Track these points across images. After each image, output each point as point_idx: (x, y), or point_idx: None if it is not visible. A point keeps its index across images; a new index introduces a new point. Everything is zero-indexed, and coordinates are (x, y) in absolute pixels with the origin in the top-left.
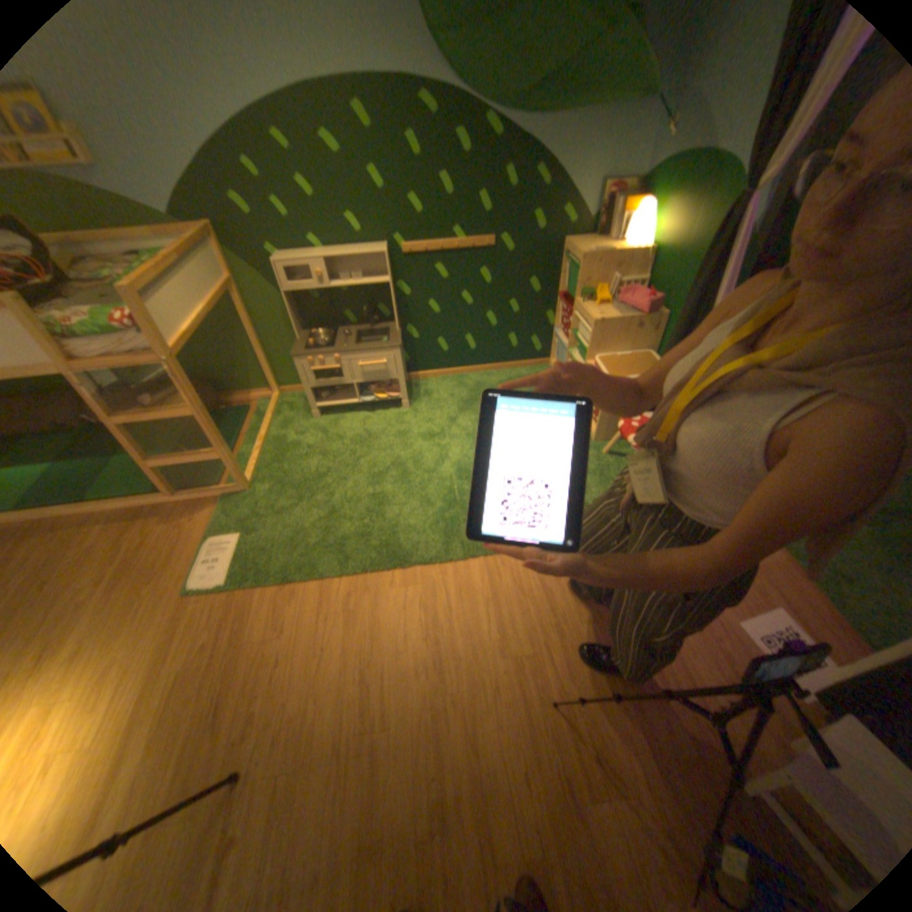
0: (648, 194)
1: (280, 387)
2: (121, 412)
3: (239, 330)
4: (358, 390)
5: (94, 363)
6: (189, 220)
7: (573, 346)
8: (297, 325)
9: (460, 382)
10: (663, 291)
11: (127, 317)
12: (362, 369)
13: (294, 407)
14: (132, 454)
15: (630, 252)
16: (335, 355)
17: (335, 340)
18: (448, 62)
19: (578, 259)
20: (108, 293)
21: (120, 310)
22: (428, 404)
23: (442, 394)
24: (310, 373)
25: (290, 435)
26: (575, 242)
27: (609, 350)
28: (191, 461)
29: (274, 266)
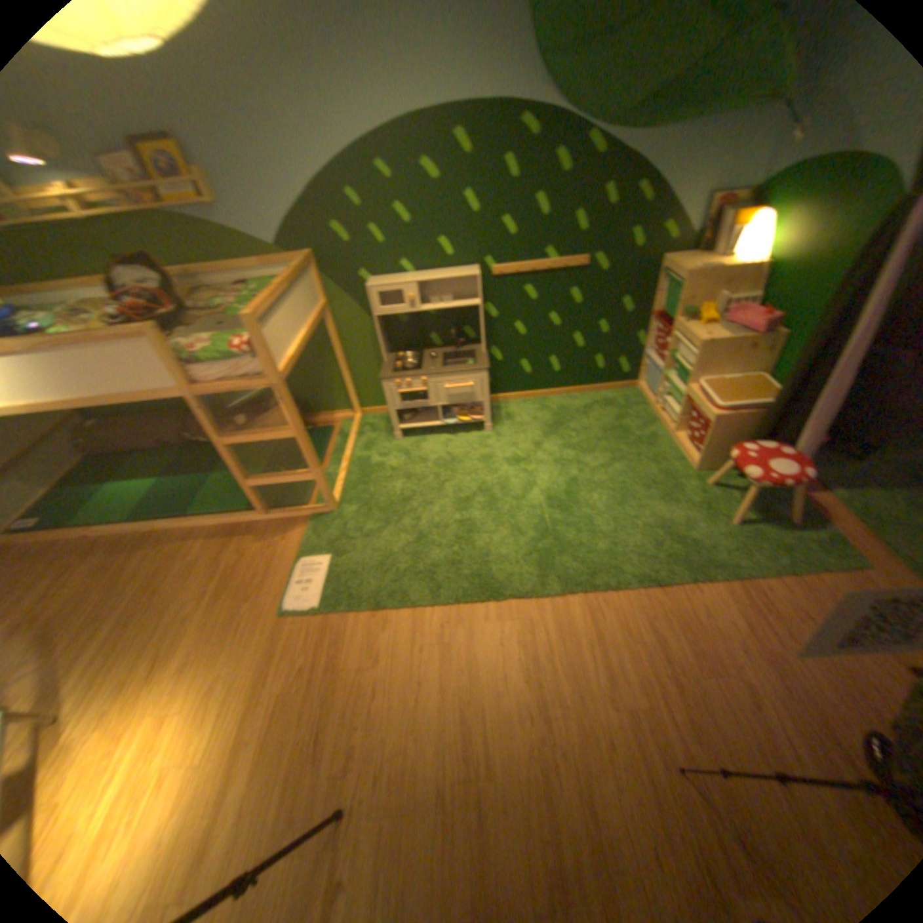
0: (761, 206)
1: (361, 408)
2: (228, 434)
3: (327, 354)
4: (440, 413)
5: (211, 388)
6: (292, 251)
7: (670, 368)
8: (383, 348)
9: (541, 405)
10: (780, 309)
11: (244, 344)
12: (447, 392)
13: (375, 429)
14: (234, 474)
15: (741, 267)
16: (422, 379)
17: (420, 363)
18: (554, 83)
19: (678, 277)
20: (221, 321)
21: (238, 337)
22: (510, 428)
23: (524, 418)
24: (396, 396)
25: (373, 457)
26: (676, 259)
27: (715, 373)
28: (286, 482)
29: (368, 292)
